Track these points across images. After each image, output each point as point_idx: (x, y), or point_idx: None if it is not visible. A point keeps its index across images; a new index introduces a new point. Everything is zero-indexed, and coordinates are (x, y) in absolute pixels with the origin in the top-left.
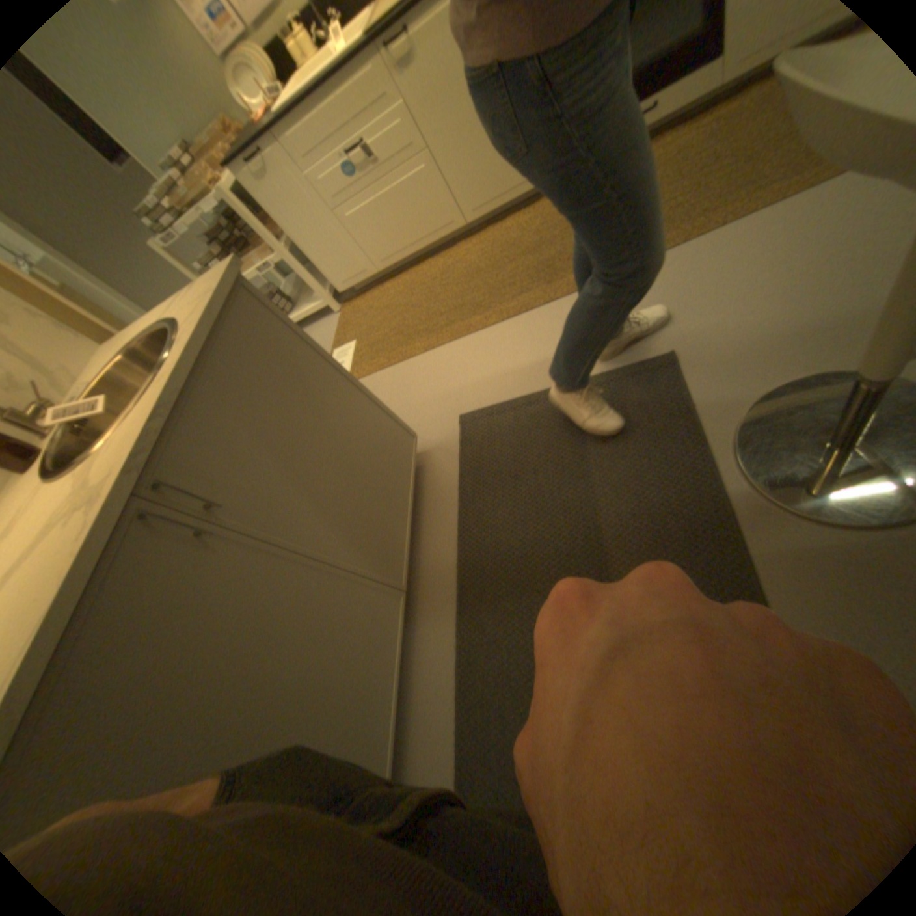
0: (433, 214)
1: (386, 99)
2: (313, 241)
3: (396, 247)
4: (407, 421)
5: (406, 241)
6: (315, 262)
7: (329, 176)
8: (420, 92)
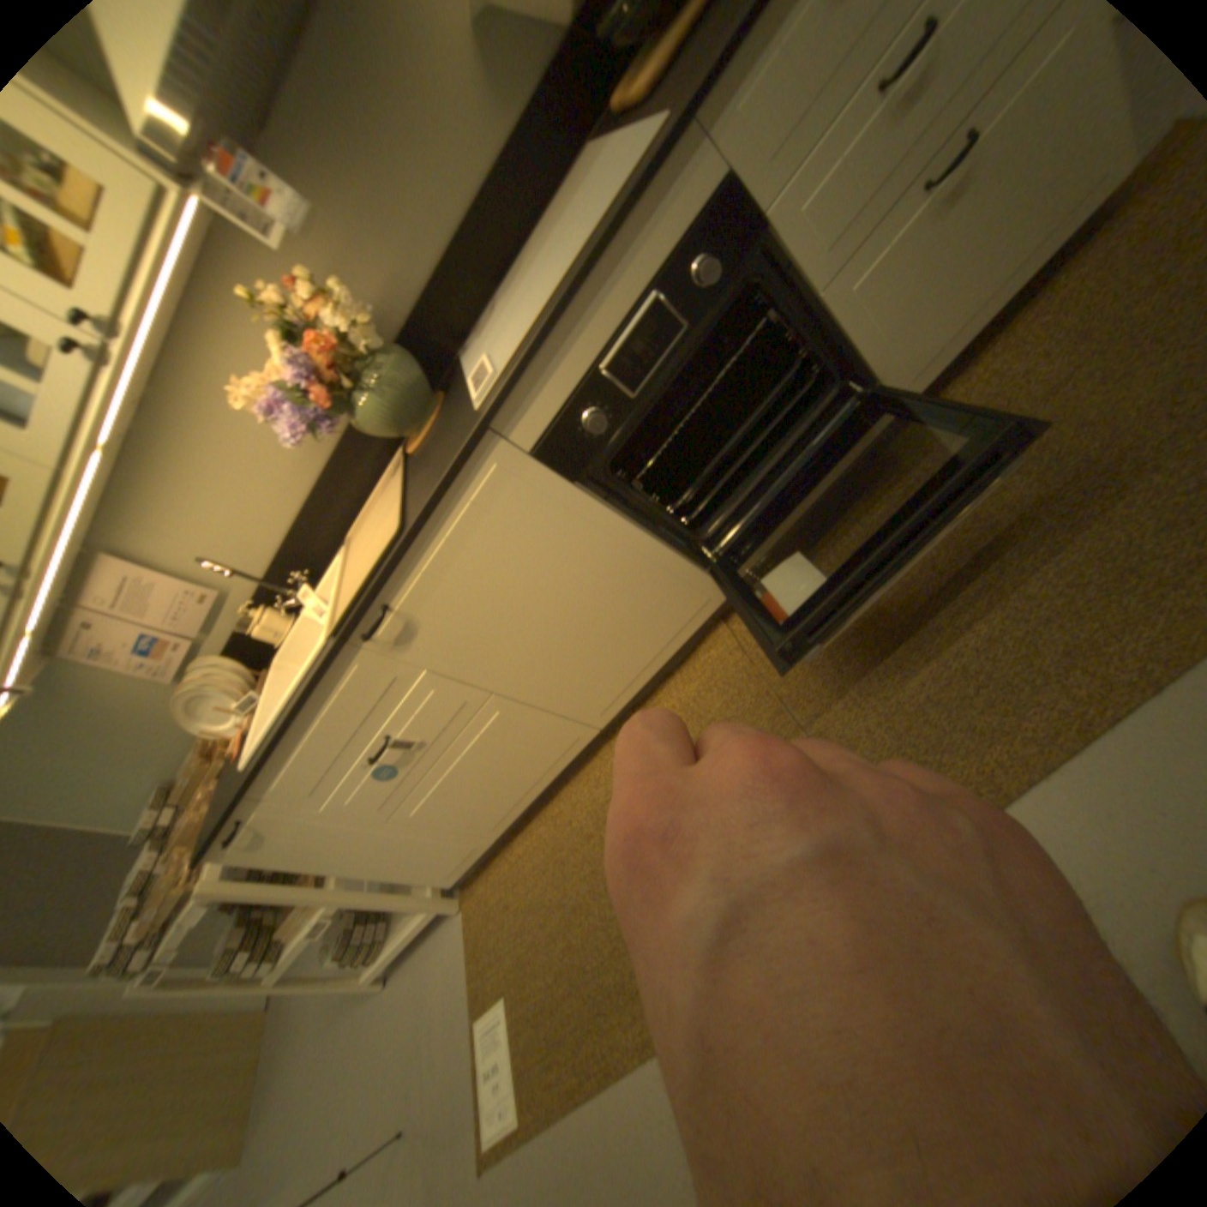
0: (544, 749)
1: (402, 685)
2: (378, 863)
3: (507, 806)
4: None
5: (519, 793)
6: (394, 880)
7: (363, 794)
8: (449, 653)
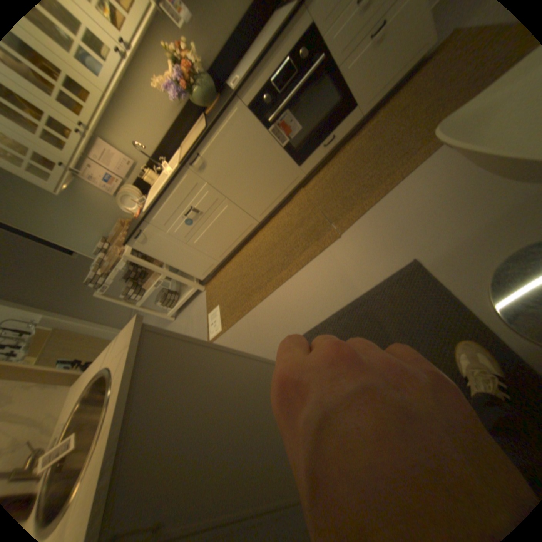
0: (240, 226)
1: (199, 186)
2: (181, 261)
3: (225, 248)
4: (266, 350)
5: (230, 243)
6: (185, 271)
7: (181, 229)
8: (215, 177)
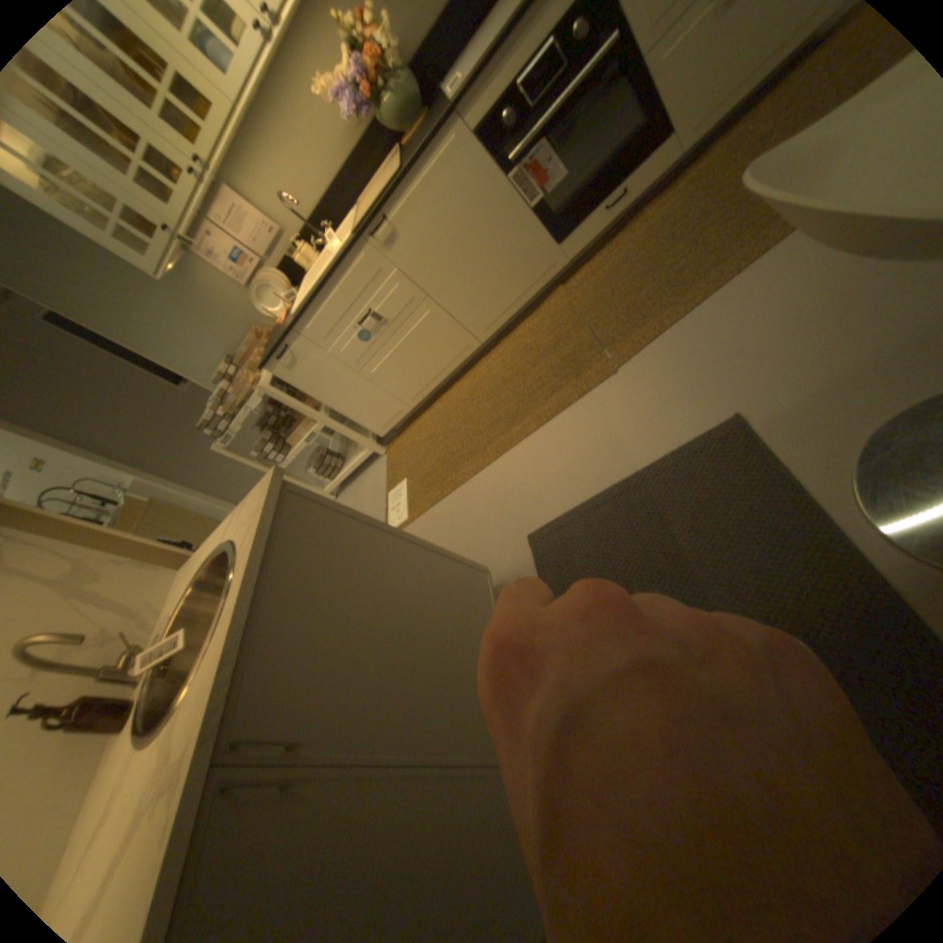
0: (449, 347)
1: (383, 274)
2: (348, 402)
3: (422, 384)
4: (475, 553)
5: (430, 376)
6: (354, 419)
7: (350, 347)
8: (410, 258)
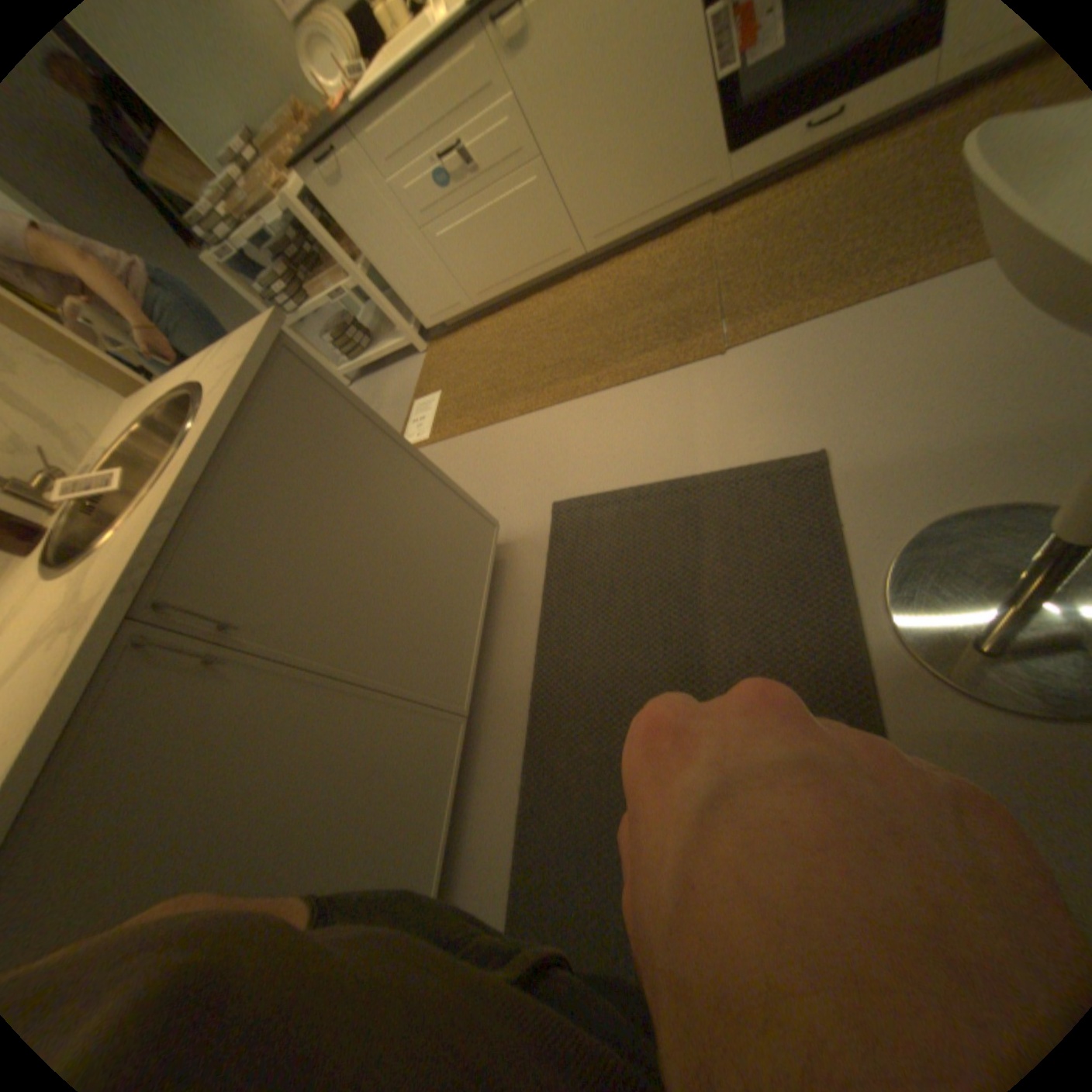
0: (544, 239)
1: (490, 91)
2: (396, 264)
3: (496, 277)
4: (491, 501)
5: (509, 271)
6: (397, 290)
7: (417, 185)
8: (534, 84)
